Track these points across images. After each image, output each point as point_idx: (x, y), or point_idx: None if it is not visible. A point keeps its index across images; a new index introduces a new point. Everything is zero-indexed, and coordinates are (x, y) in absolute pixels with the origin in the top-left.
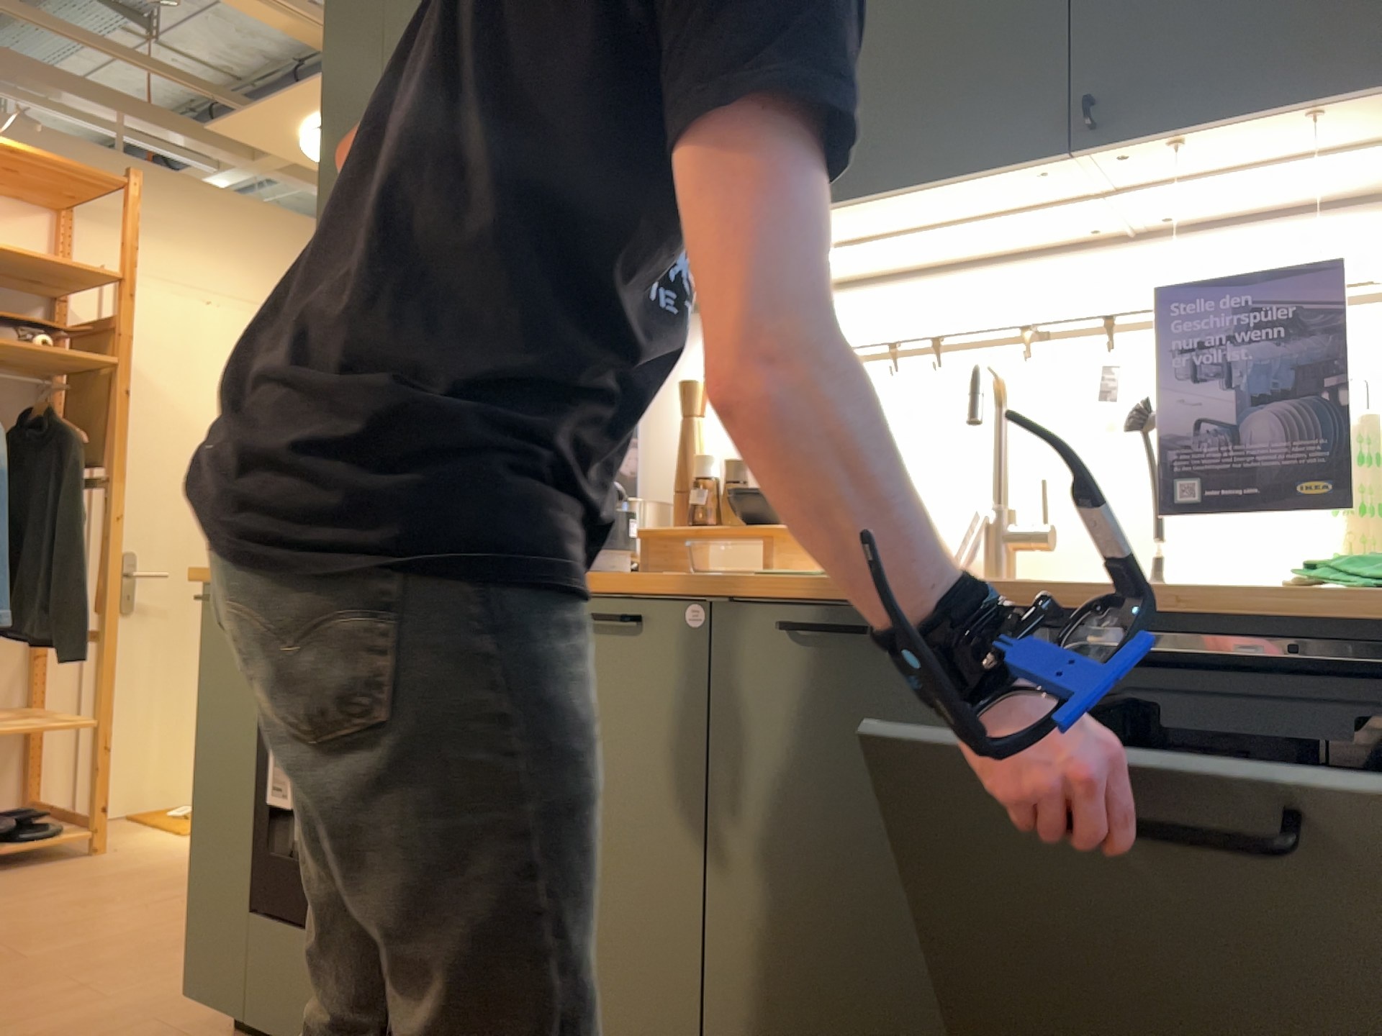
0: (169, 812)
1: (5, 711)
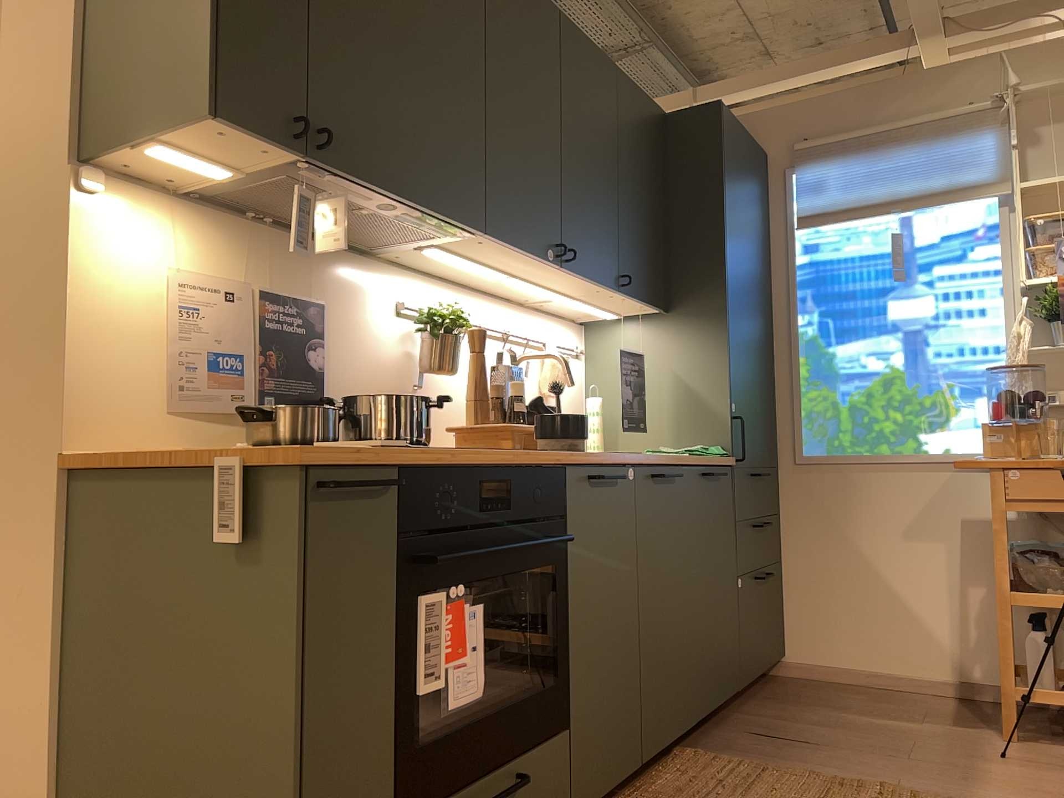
0: None
1: None
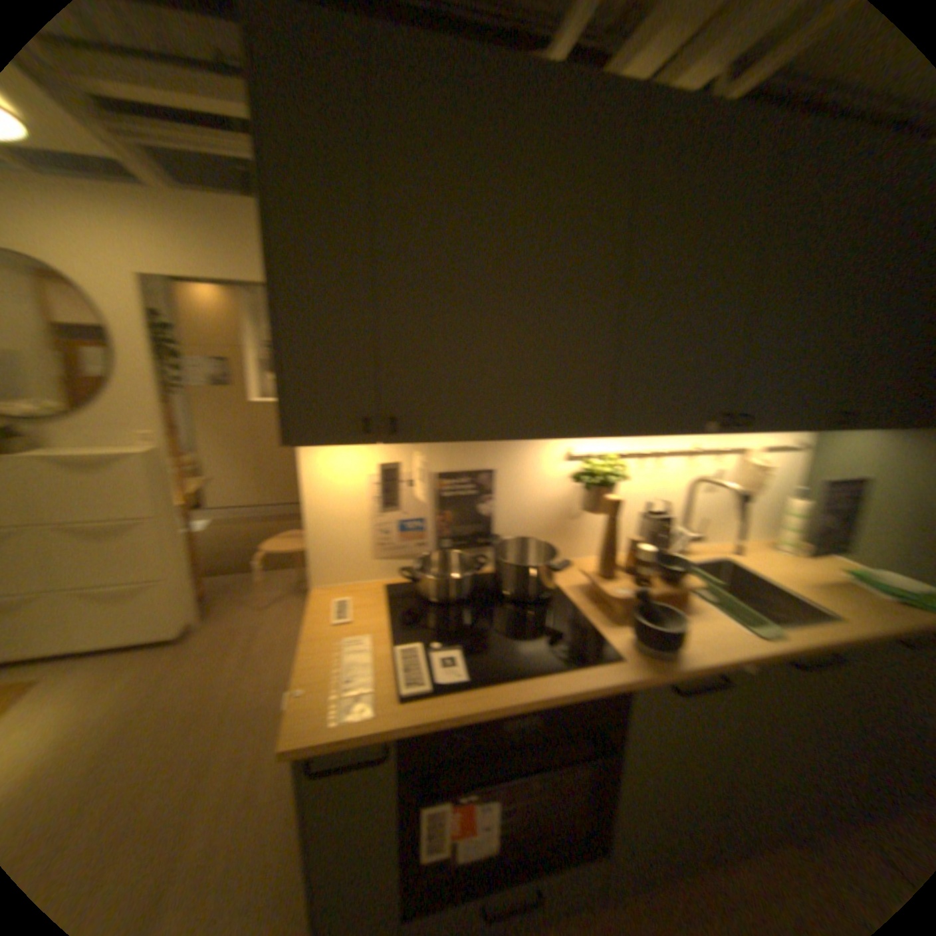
0: None
1: None
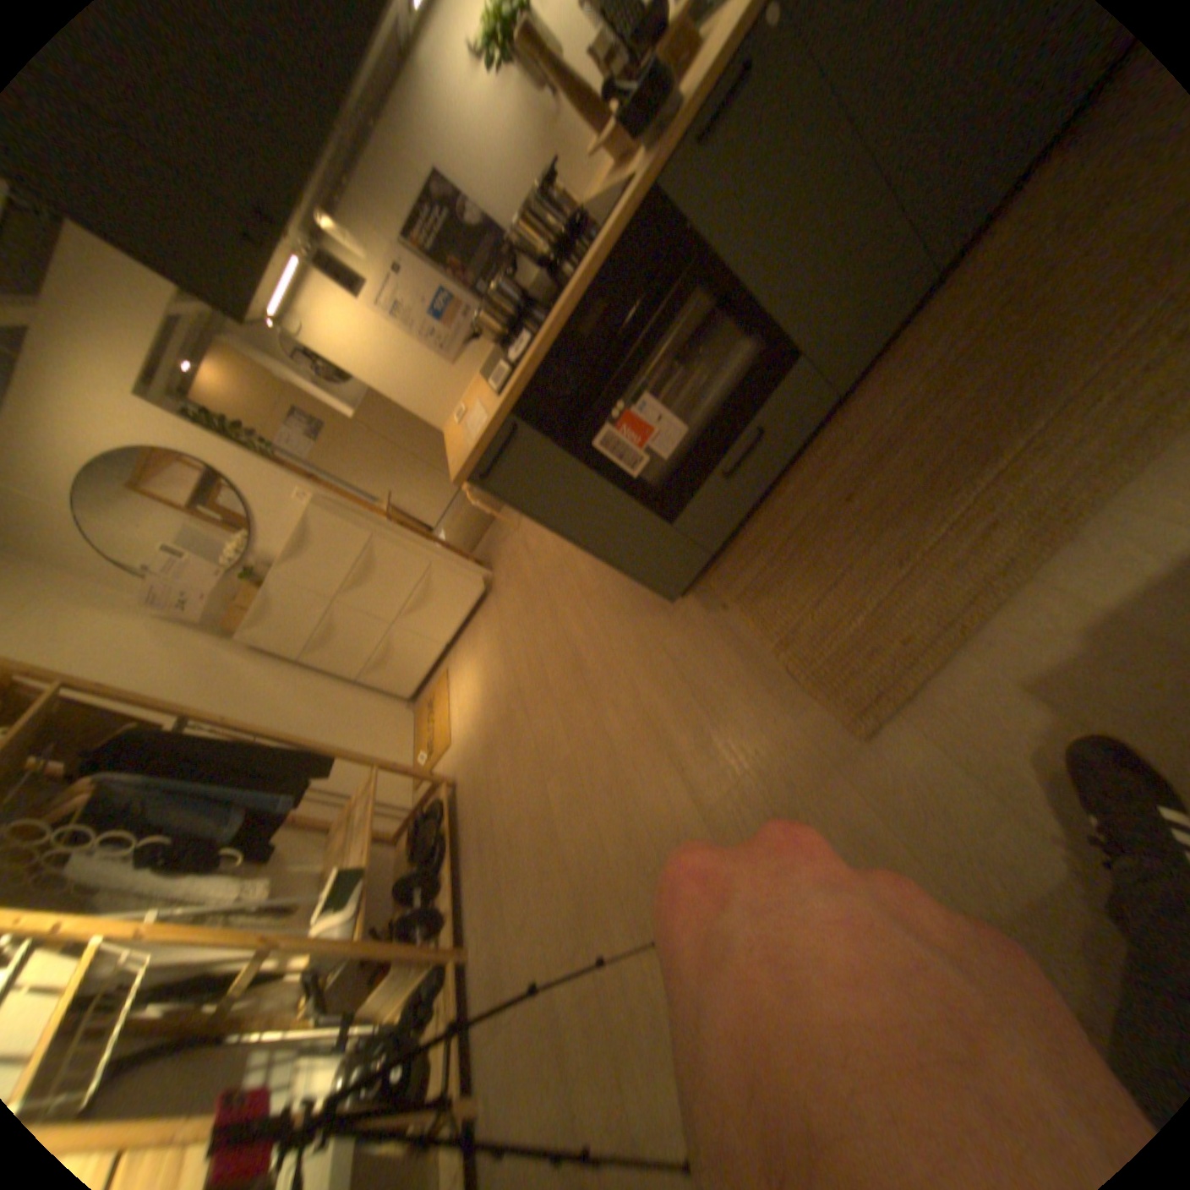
0: (419, 761)
1: (327, 838)
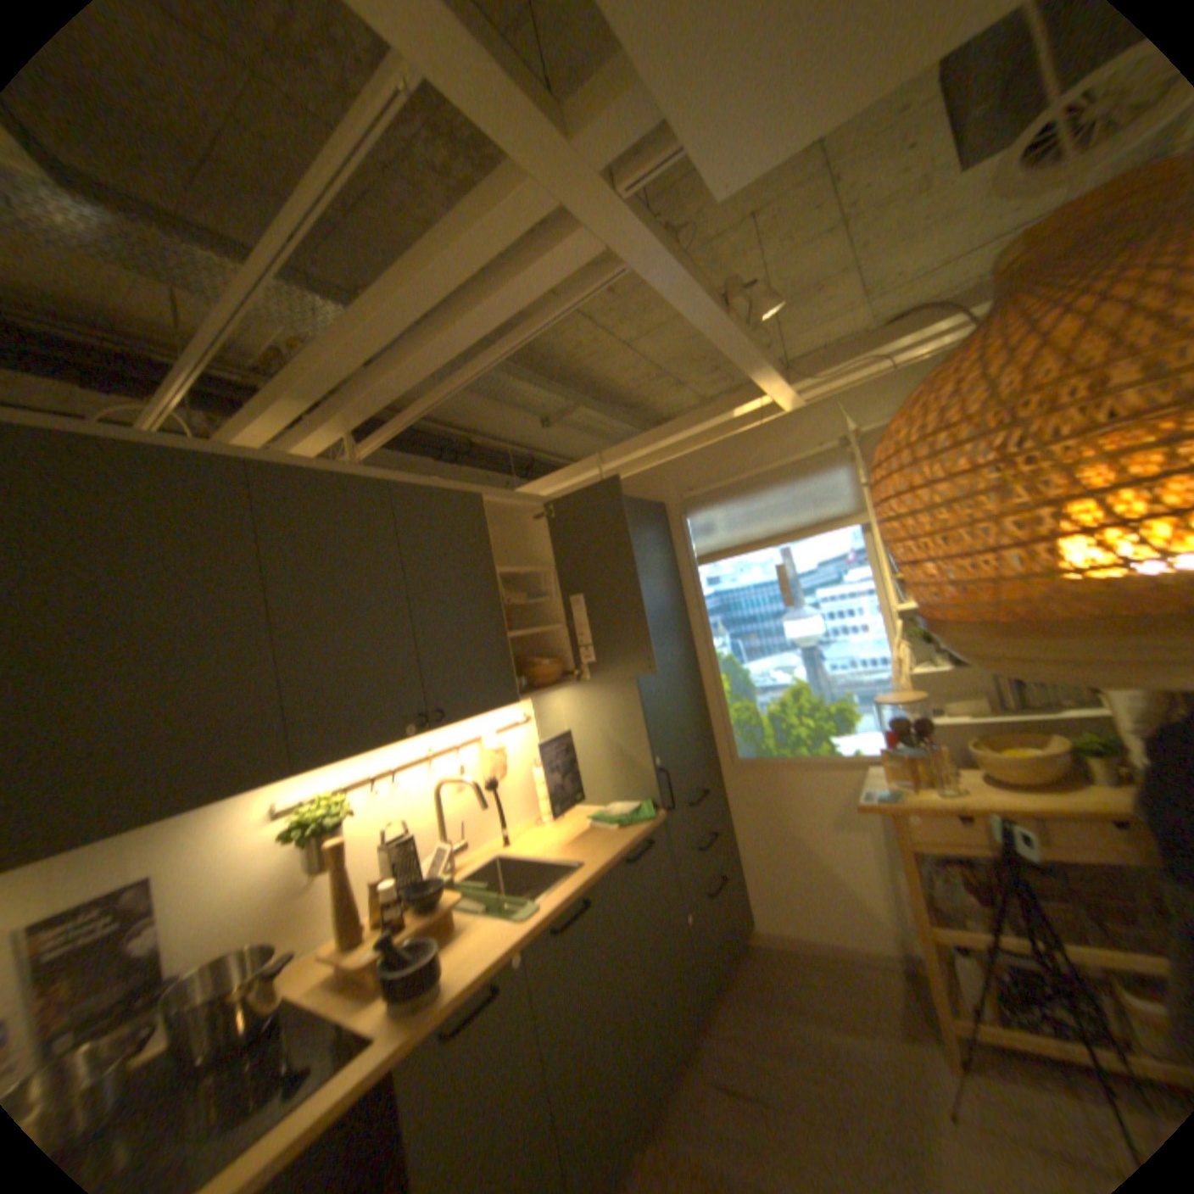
0: None
1: None
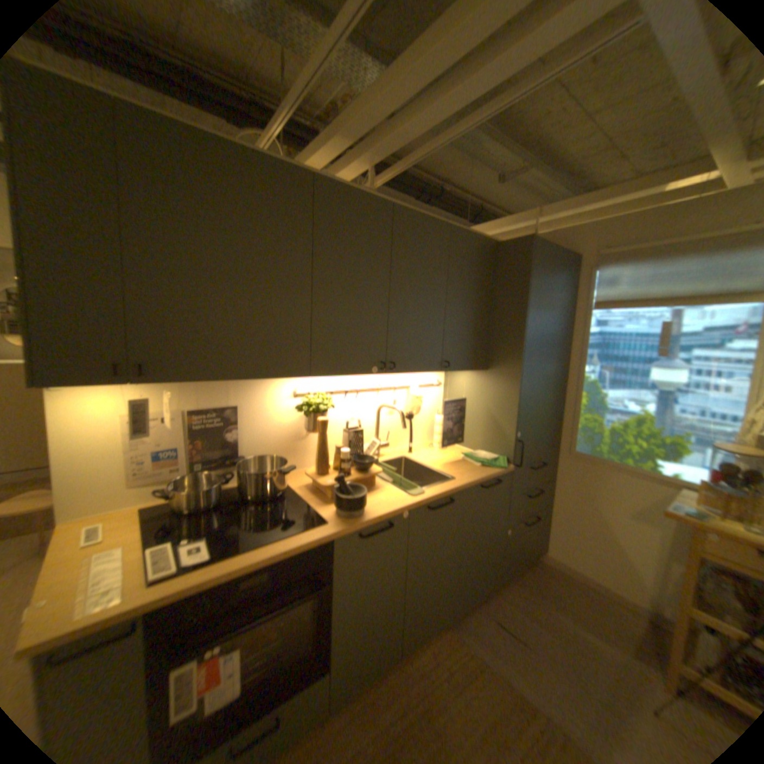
0: None
1: None
